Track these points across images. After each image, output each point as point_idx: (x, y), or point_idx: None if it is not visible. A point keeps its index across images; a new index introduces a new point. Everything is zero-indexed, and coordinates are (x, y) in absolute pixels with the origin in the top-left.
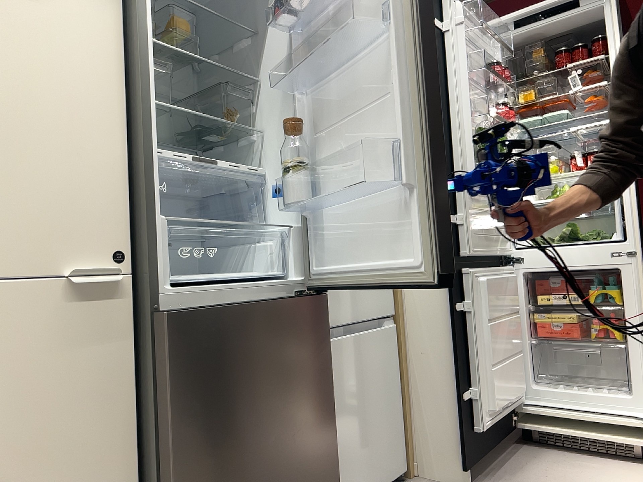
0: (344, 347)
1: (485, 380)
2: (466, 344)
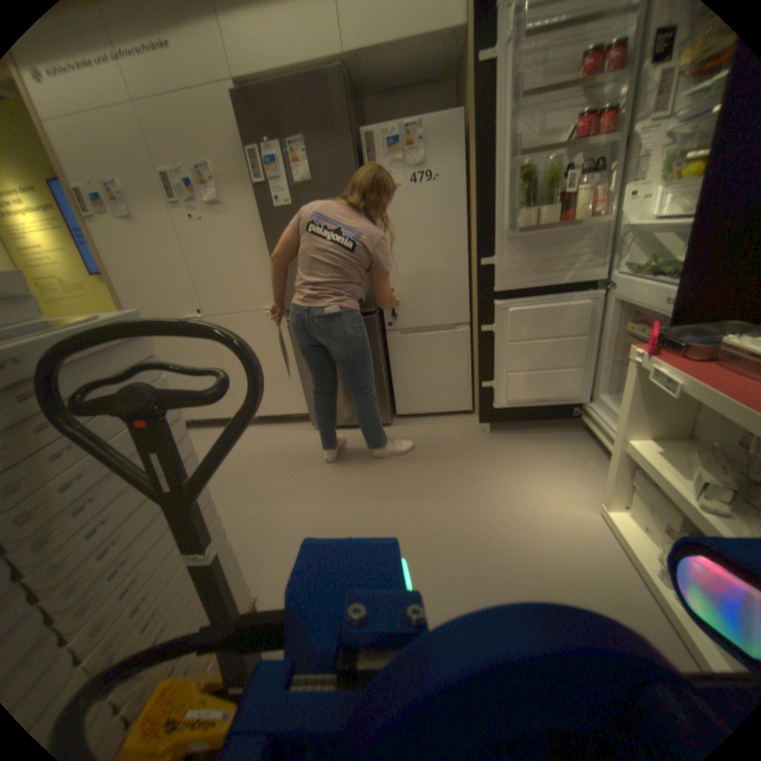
0: (409, 339)
1: (503, 379)
2: (491, 353)
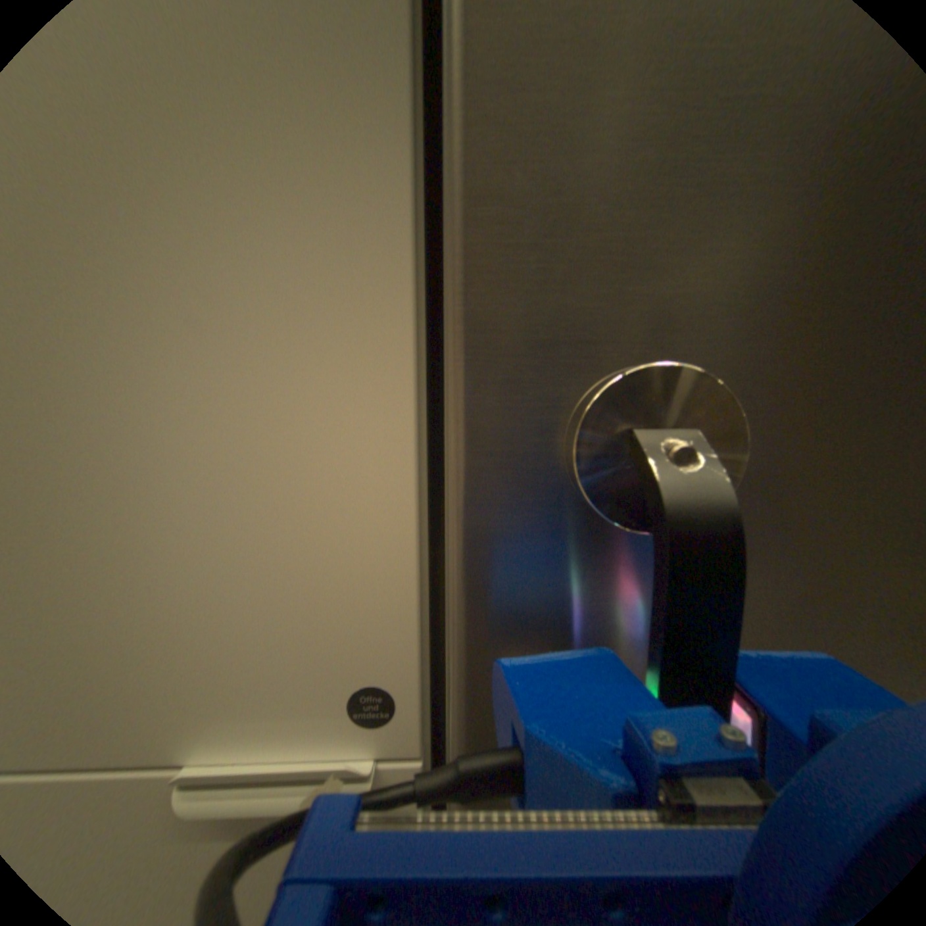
0: None
1: None
2: None
